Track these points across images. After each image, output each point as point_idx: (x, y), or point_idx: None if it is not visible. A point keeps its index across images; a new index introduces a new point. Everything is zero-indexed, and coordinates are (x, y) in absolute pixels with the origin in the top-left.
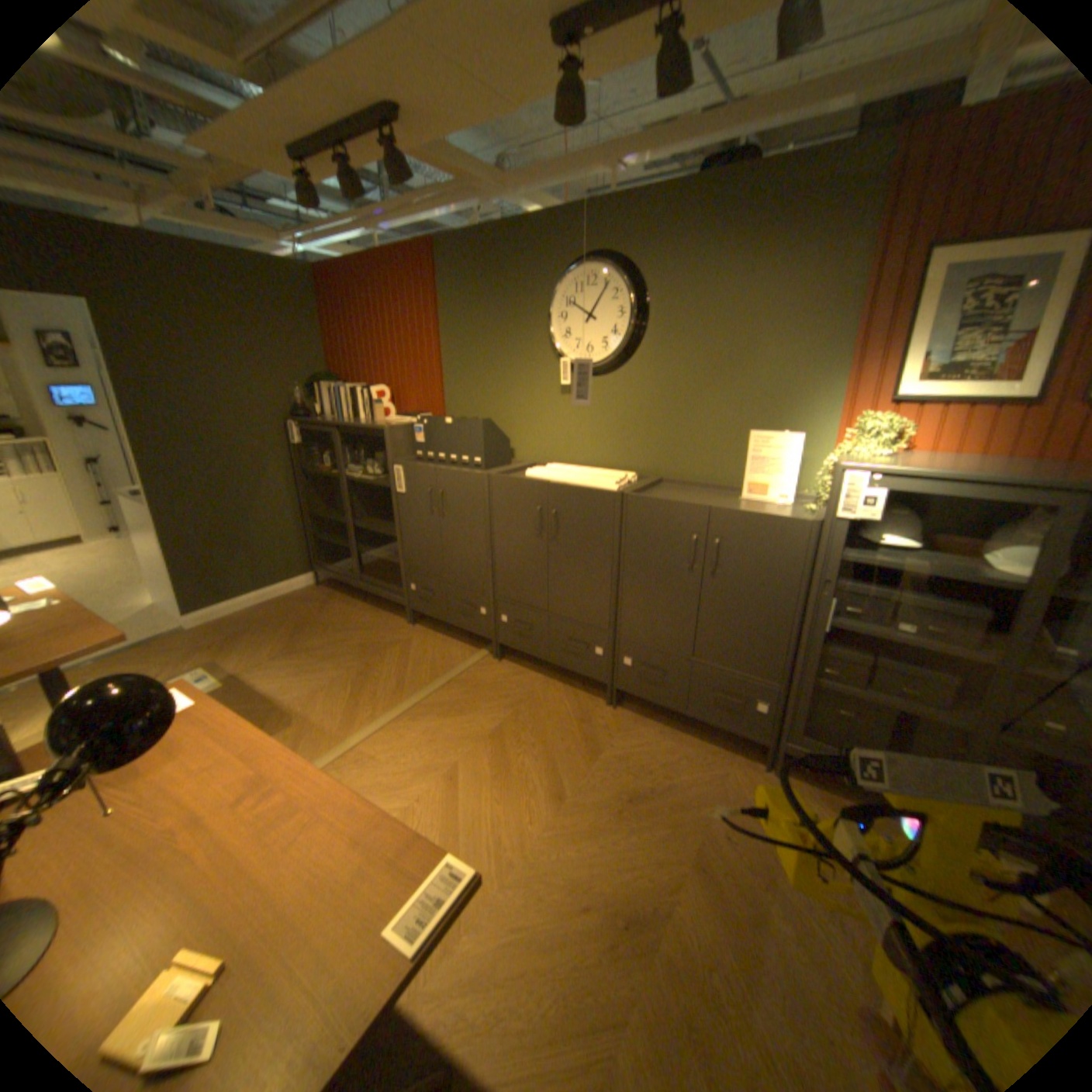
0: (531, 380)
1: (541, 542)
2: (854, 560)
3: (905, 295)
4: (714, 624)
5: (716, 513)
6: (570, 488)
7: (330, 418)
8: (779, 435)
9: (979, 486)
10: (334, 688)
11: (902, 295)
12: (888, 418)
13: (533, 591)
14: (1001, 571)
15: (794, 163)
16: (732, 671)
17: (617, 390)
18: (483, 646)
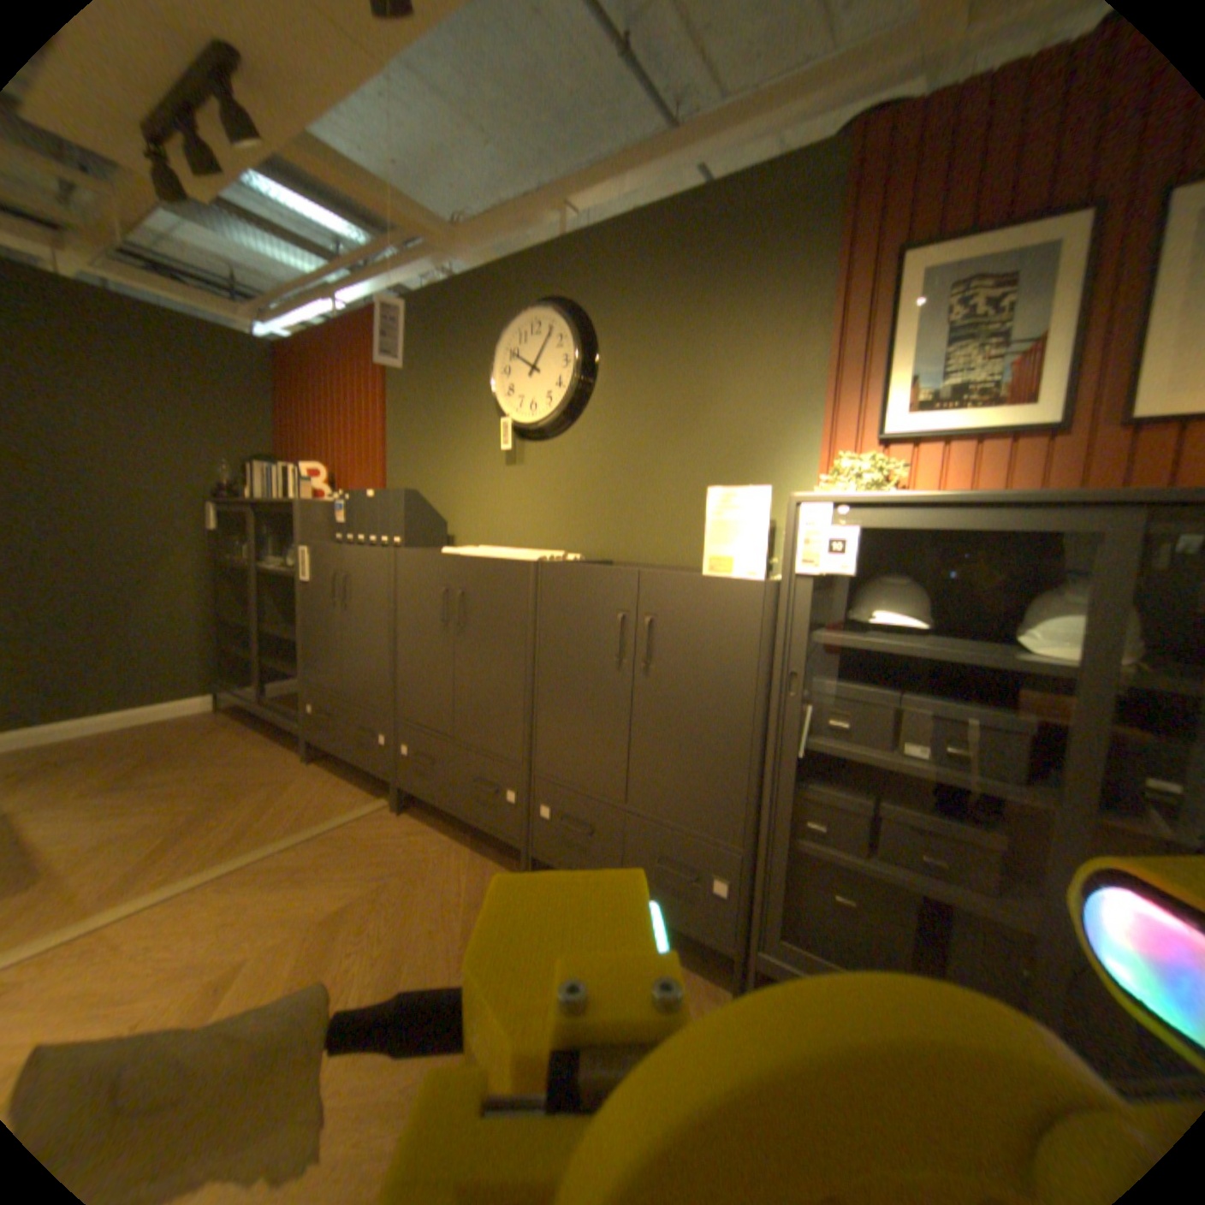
0: (476, 448)
1: (448, 633)
2: (831, 637)
3: (881, 307)
4: (652, 746)
5: (647, 576)
6: (481, 556)
7: (259, 500)
8: (742, 487)
9: (983, 506)
10: (139, 836)
11: (878, 307)
12: (872, 455)
13: (438, 705)
14: (1044, 652)
15: (745, 178)
16: (678, 821)
17: (566, 453)
18: (388, 791)
